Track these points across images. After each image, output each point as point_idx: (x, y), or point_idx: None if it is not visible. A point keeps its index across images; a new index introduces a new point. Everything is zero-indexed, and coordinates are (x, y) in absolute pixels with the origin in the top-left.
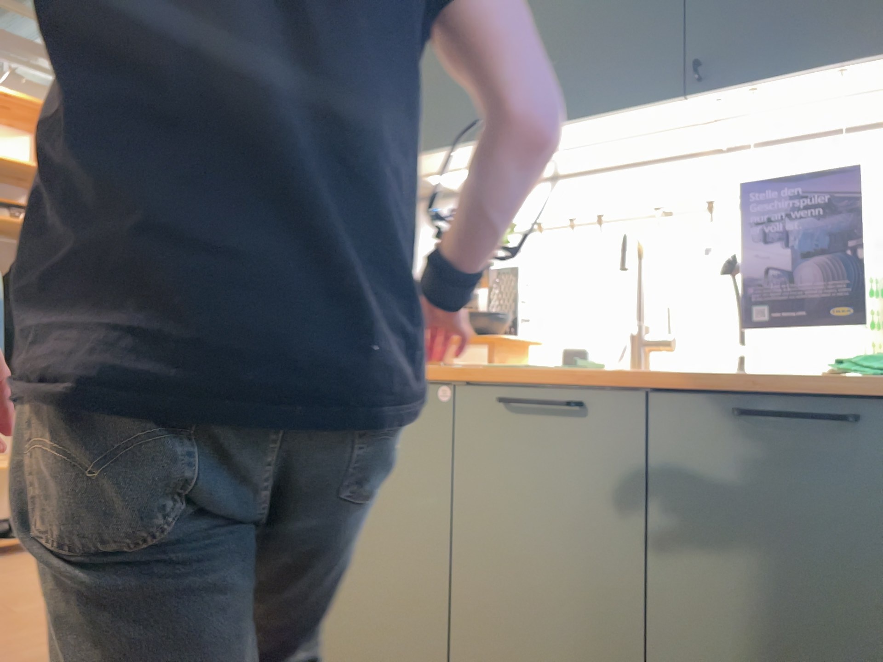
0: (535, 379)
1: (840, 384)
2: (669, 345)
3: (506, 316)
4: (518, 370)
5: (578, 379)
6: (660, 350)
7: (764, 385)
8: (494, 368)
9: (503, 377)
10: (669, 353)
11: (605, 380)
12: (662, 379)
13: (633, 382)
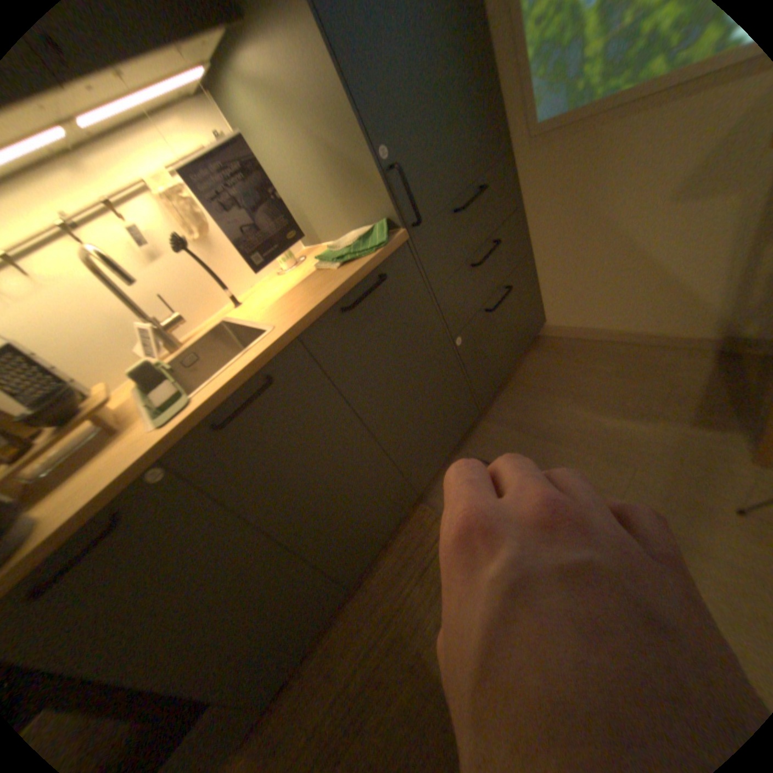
0: (220, 393)
1: (372, 264)
2: (180, 318)
3: (55, 390)
4: (198, 401)
5: (257, 364)
6: (176, 325)
7: (347, 287)
8: (175, 417)
9: (202, 414)
10: (181, 323)
11: (274, 350)
12: (304, 322)
13: (290, 337)
